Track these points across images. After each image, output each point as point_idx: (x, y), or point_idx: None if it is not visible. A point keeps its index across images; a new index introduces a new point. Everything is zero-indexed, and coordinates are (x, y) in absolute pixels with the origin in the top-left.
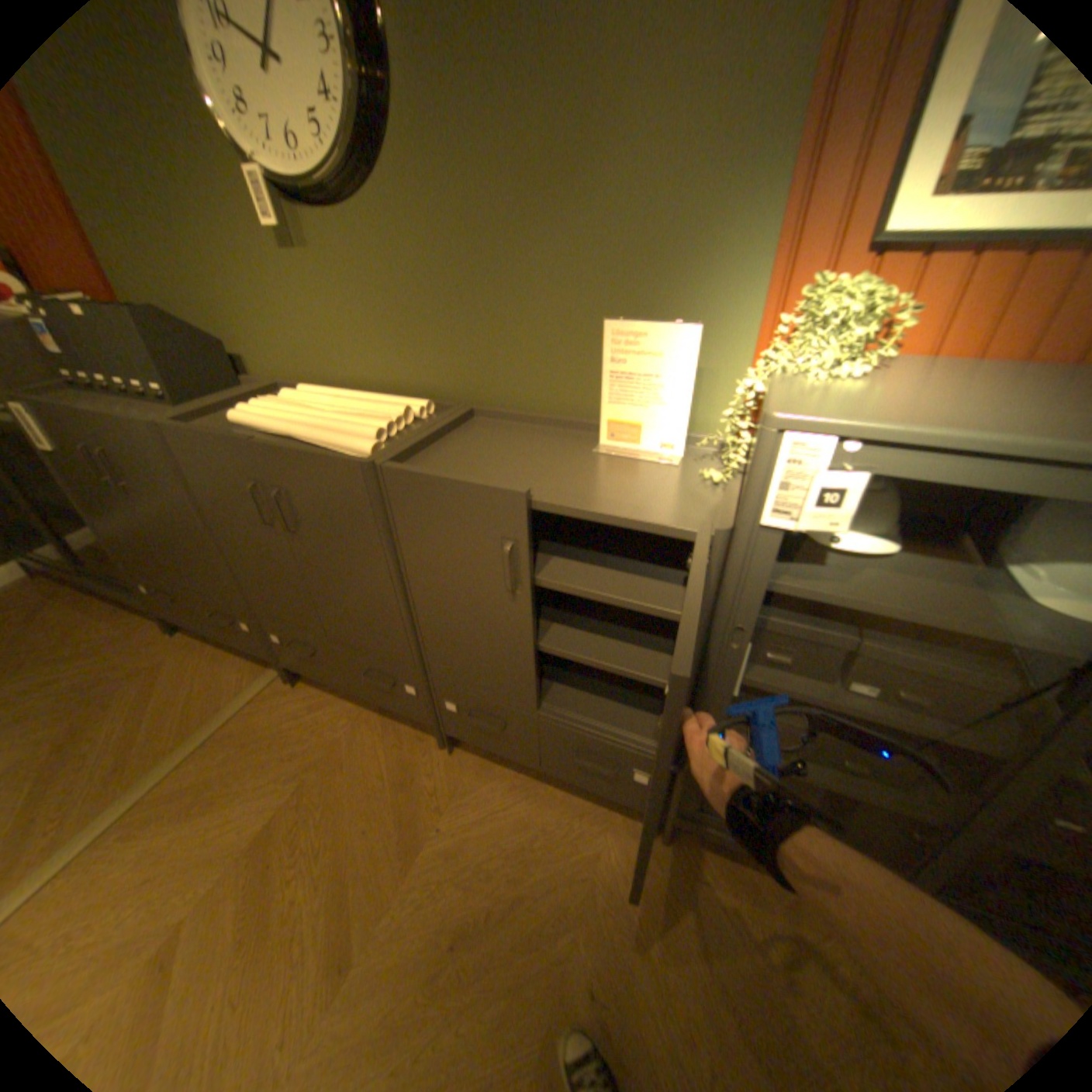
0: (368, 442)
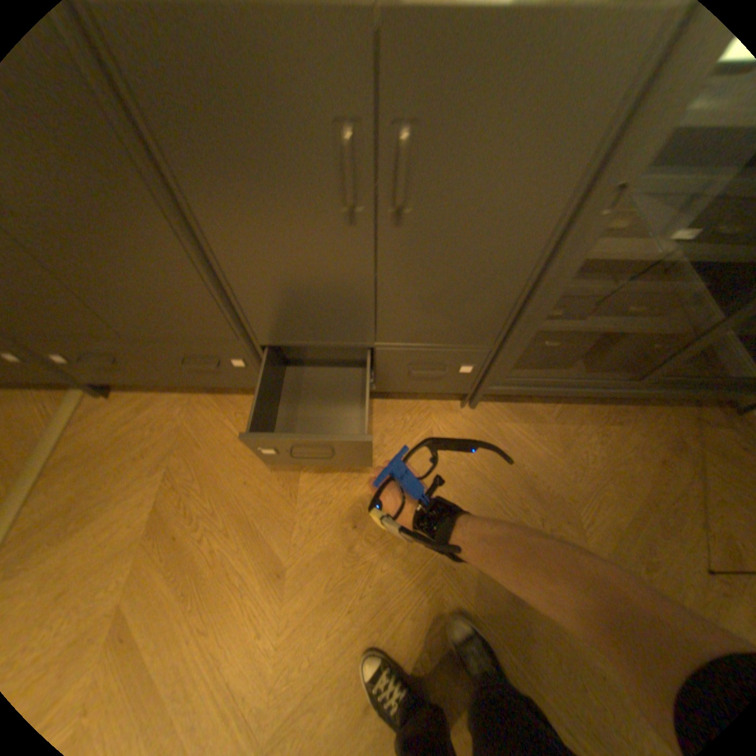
0: None
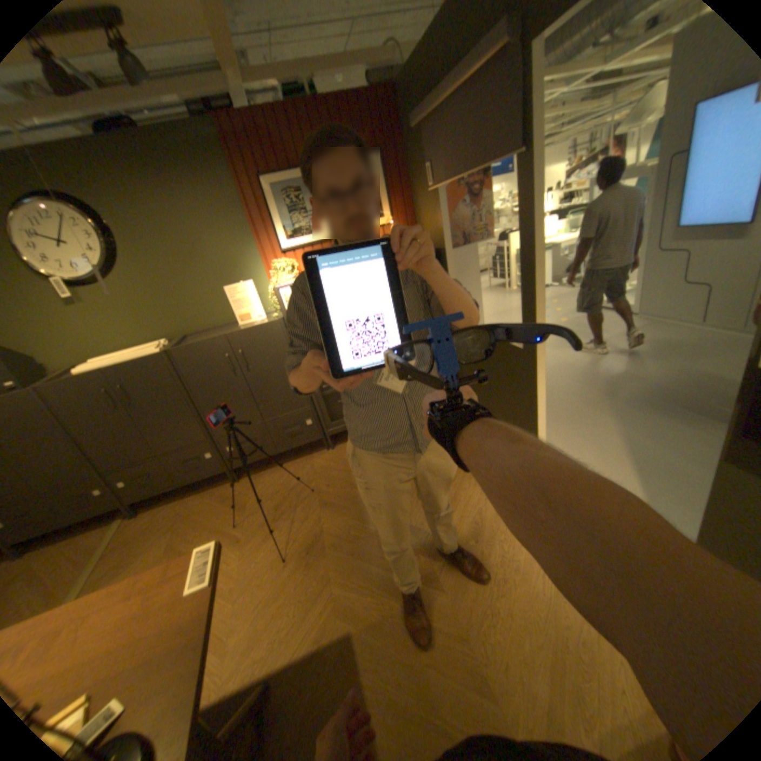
0: (157, 349)
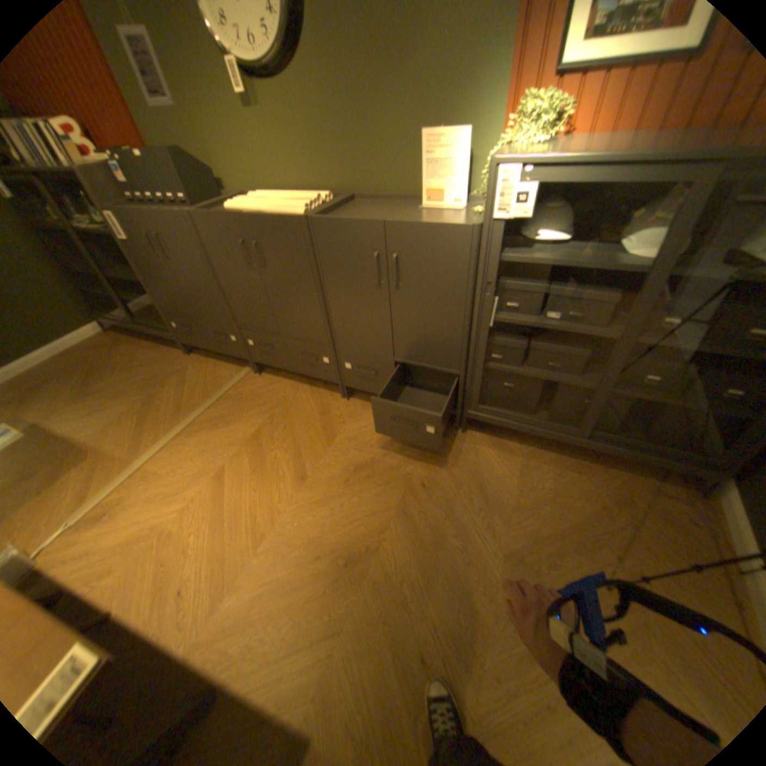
0: (302, 209)
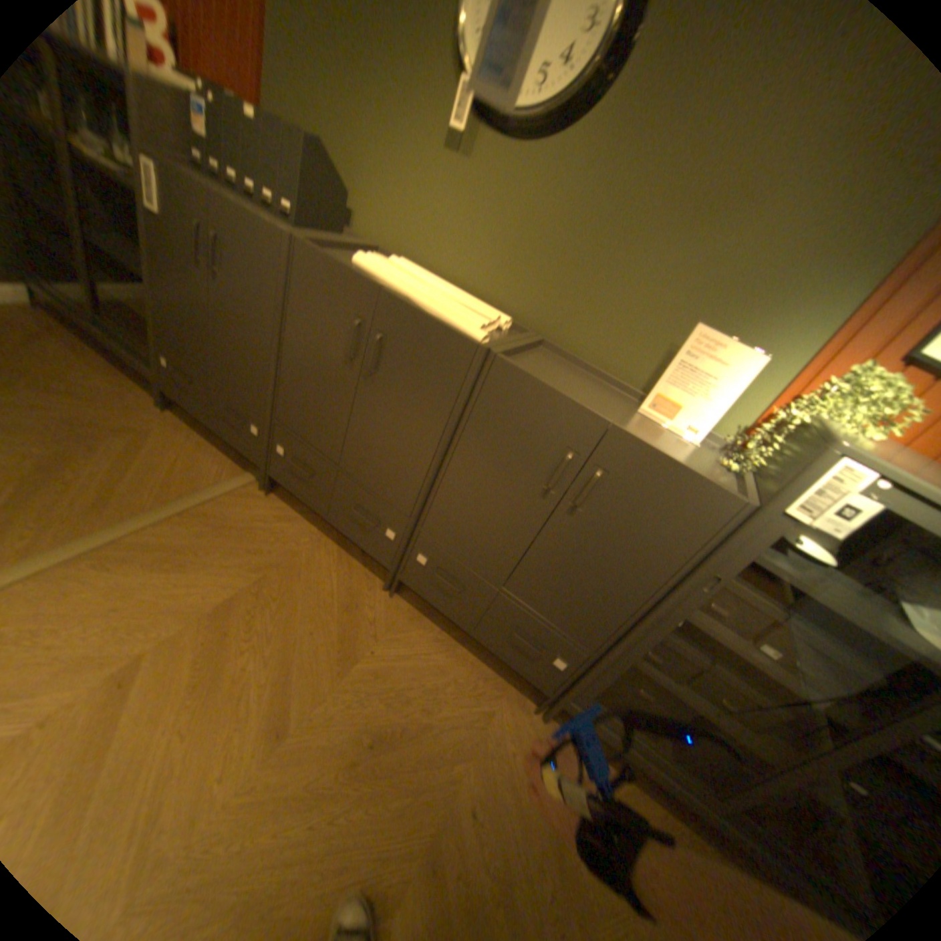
0: (482, 331)
